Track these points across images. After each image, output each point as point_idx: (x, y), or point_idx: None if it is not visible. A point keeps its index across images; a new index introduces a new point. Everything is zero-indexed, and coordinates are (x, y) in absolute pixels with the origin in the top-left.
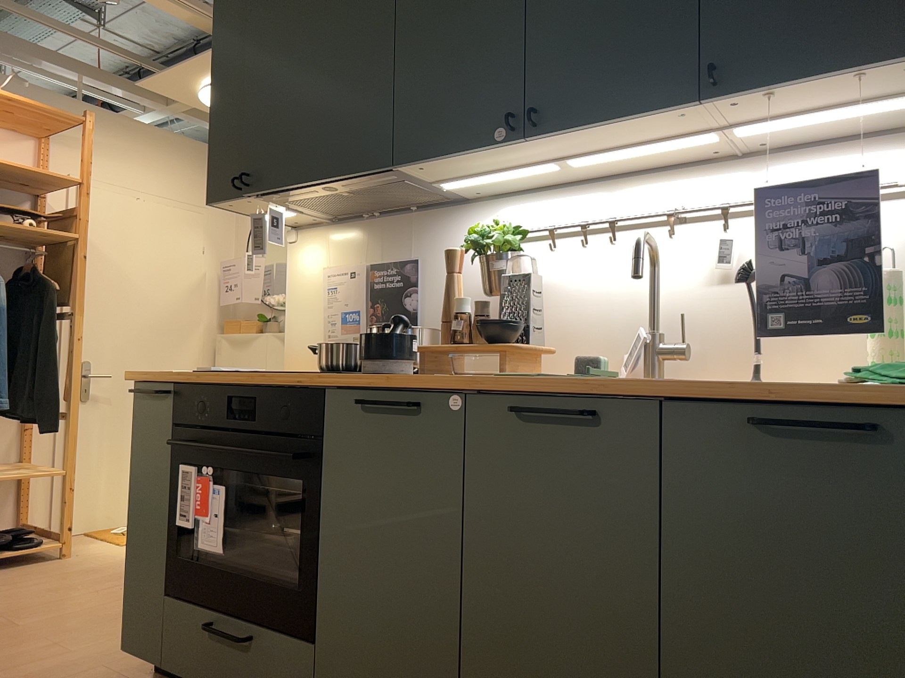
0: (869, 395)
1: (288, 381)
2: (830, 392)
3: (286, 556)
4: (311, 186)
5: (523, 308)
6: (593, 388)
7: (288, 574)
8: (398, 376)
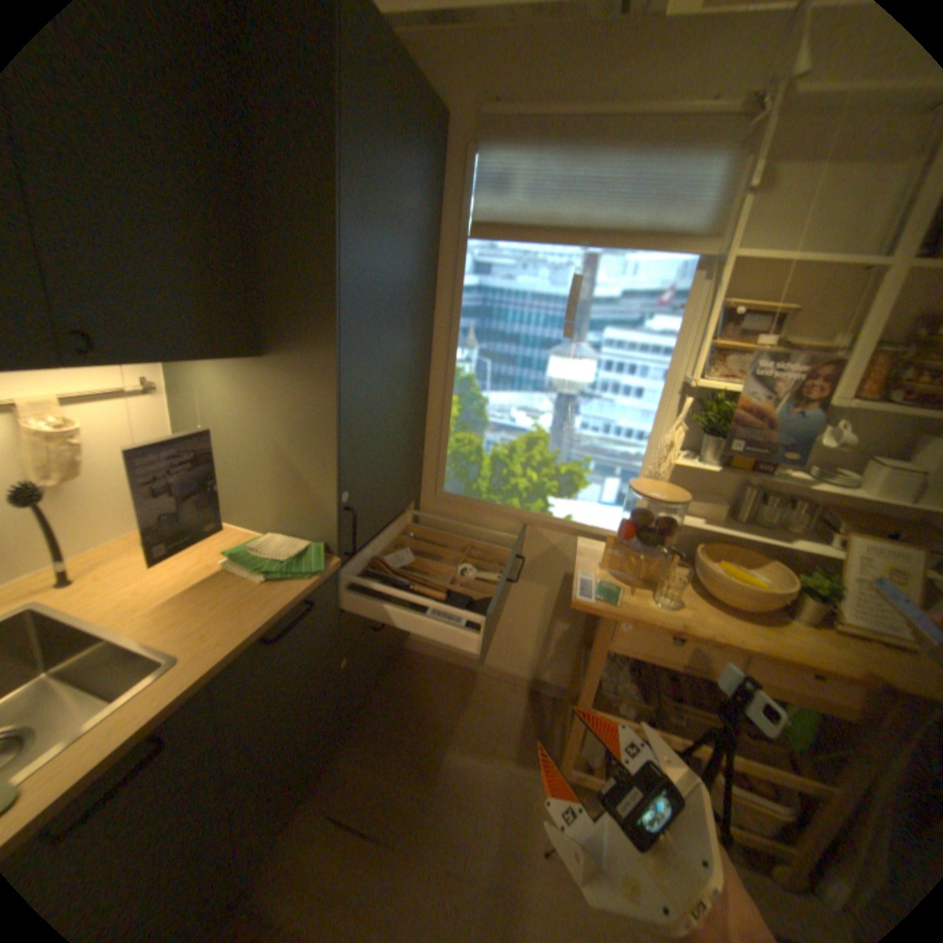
0: (300, 590)
1: None
2: (285, 599)
3: None
4: None
5: None
6: (154, 723)
7: None
8: None
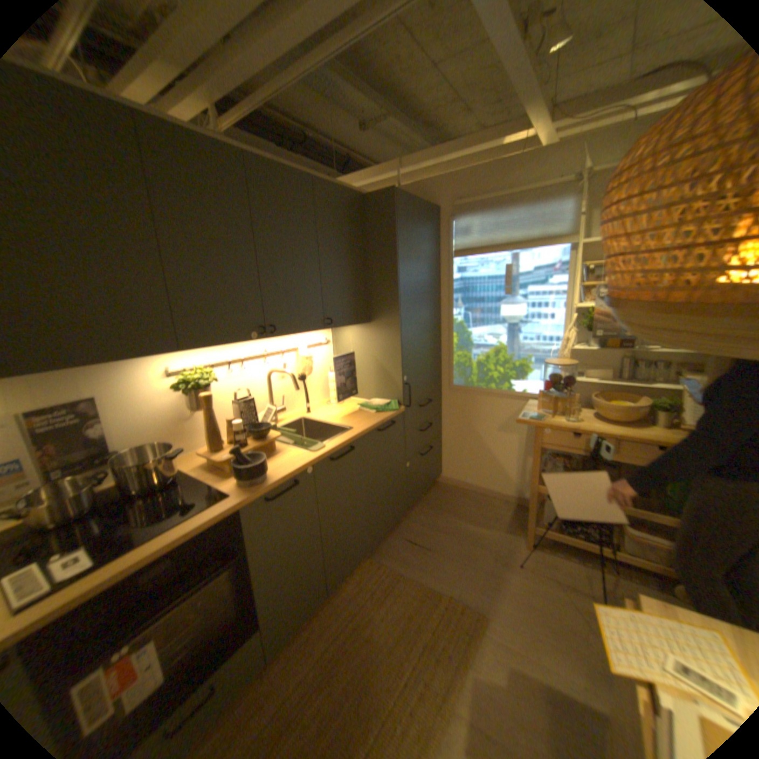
0: (388, 416)
1: (200, 526)
2: (383, 418)
3: (203, 627)
4: (58, 370)
5: (252, 416)
6: (350, 440)
7: (205, 635)
8: (267, 477)
